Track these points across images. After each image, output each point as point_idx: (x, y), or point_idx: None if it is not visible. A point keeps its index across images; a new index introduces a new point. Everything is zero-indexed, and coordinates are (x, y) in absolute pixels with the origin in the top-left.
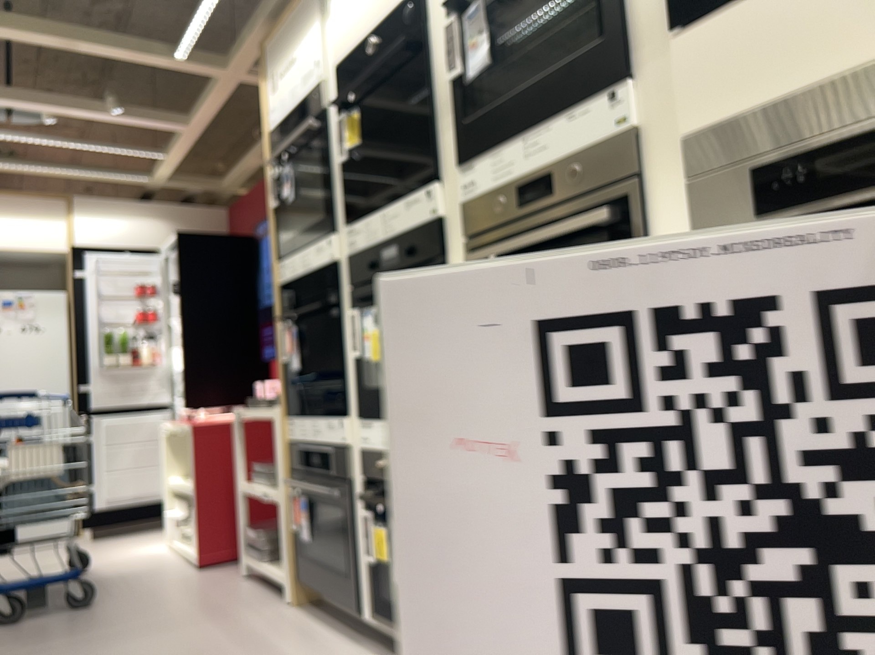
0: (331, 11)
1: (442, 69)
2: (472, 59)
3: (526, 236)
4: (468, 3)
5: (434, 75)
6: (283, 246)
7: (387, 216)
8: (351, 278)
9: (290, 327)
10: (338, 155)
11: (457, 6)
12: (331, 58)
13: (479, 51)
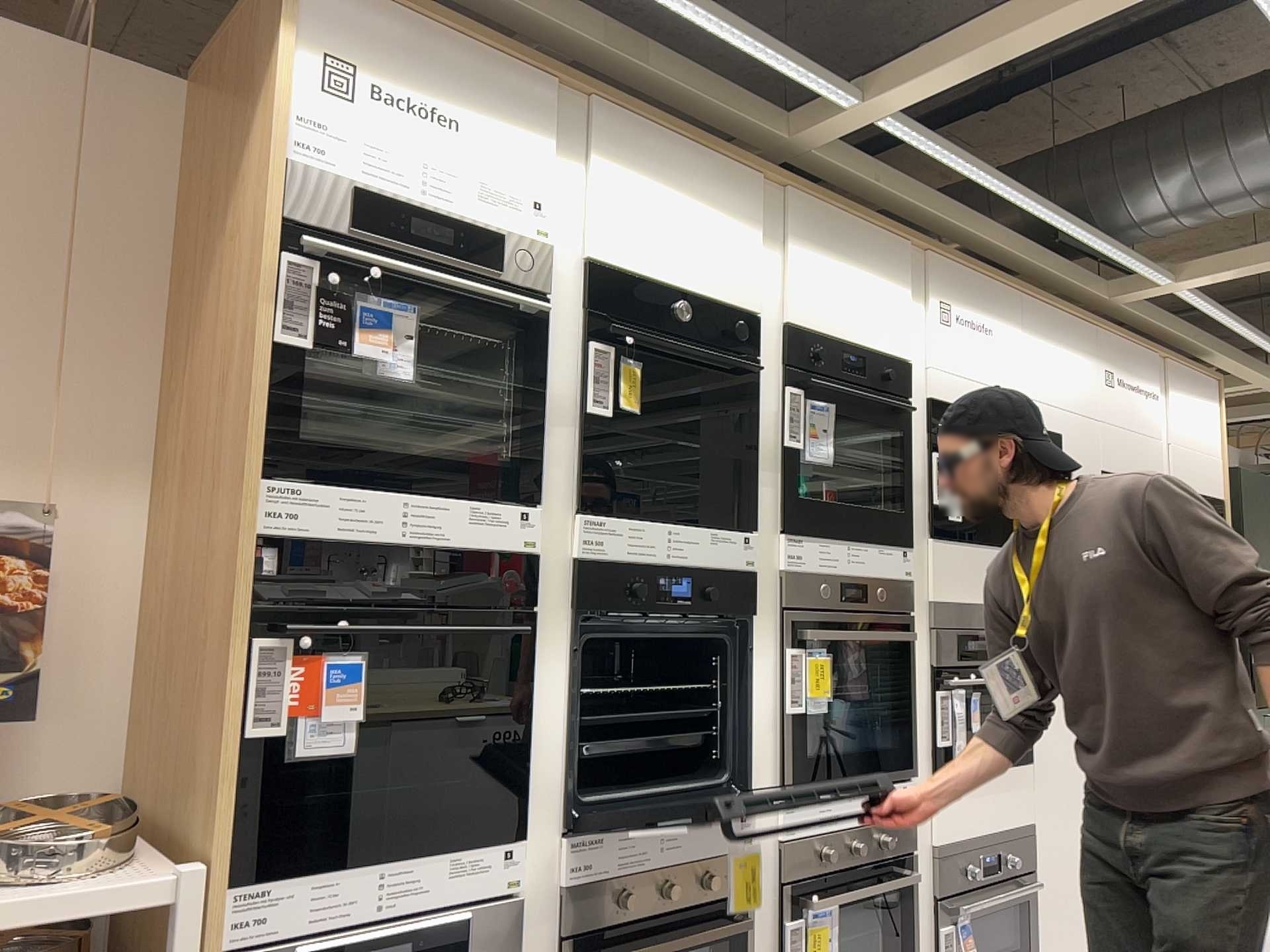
0: (599, 183)
1: (764, 422)
2: (806, 445)
3: (858, 628)
4: (807, 393)
5: (754, 420)
6: (326, 454)
7: (680, 537)
8: (584, 594)
9: (336, 644)
10: (595, 402)
11: (807, 392)
12: (572, 237)
13: (818, 447)
